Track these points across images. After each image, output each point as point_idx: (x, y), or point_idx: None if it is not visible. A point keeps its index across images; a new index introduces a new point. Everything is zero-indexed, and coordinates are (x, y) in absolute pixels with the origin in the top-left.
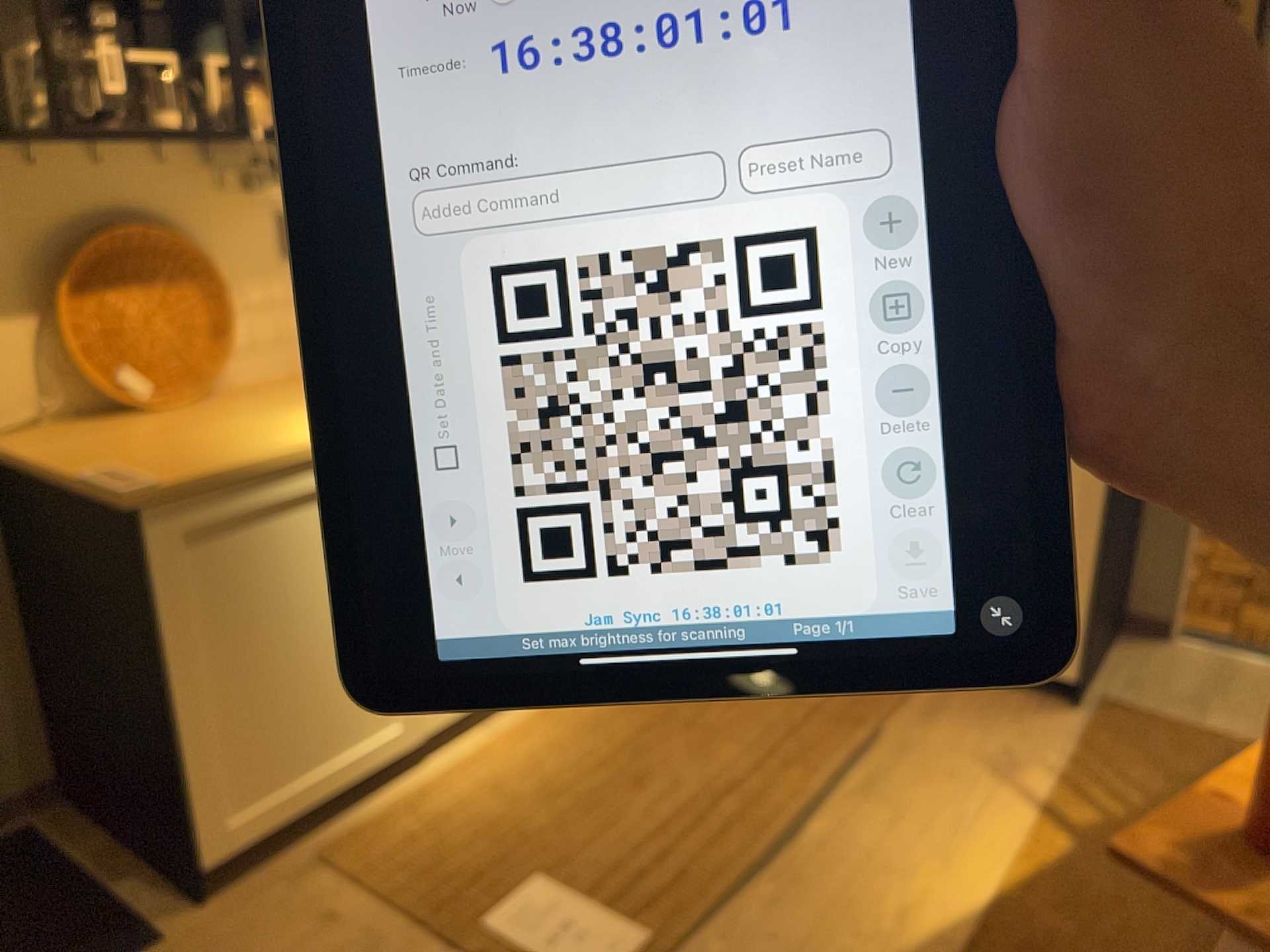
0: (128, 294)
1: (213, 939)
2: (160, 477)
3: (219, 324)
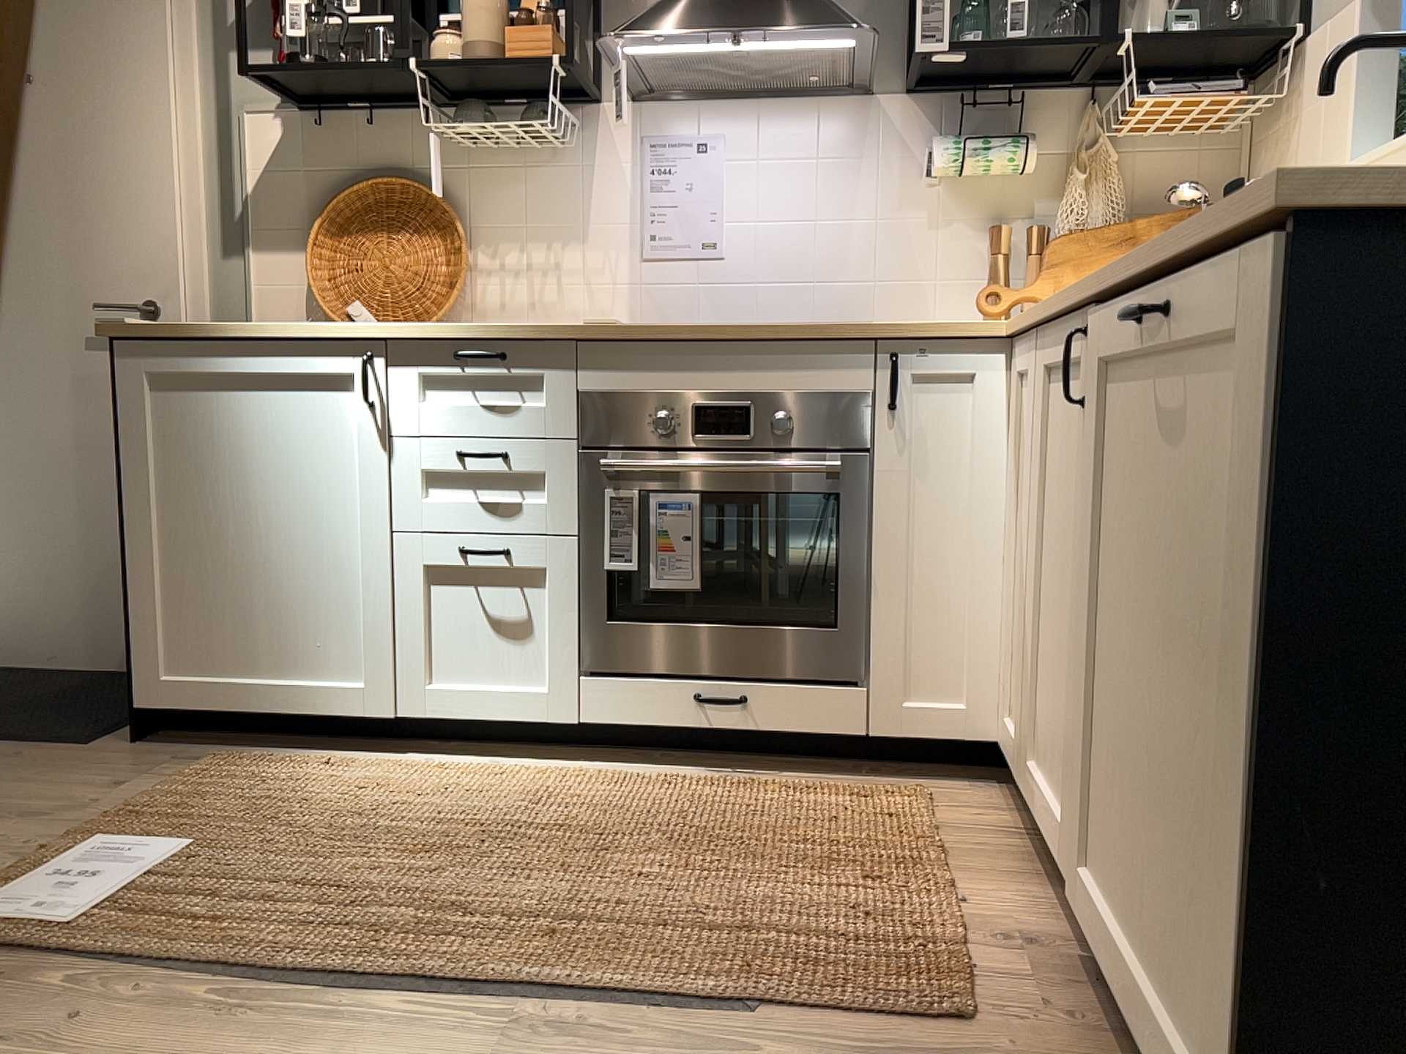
0: (376, 237)
1: (91, 757)
2: (151, 324)
3: (454, 275)
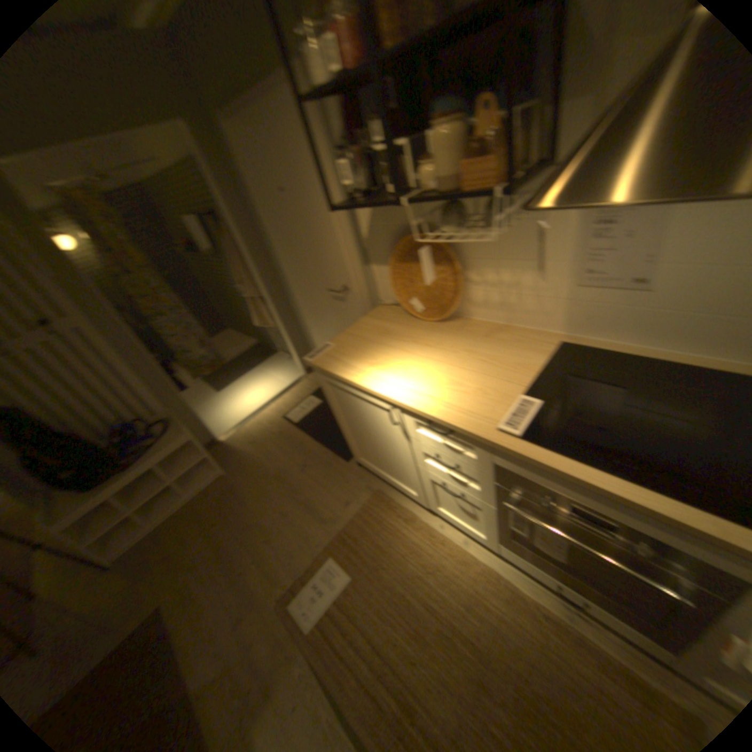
0: (416, 265)
1: (344, 474)
2: (318, 359)
3: (455, 288)
